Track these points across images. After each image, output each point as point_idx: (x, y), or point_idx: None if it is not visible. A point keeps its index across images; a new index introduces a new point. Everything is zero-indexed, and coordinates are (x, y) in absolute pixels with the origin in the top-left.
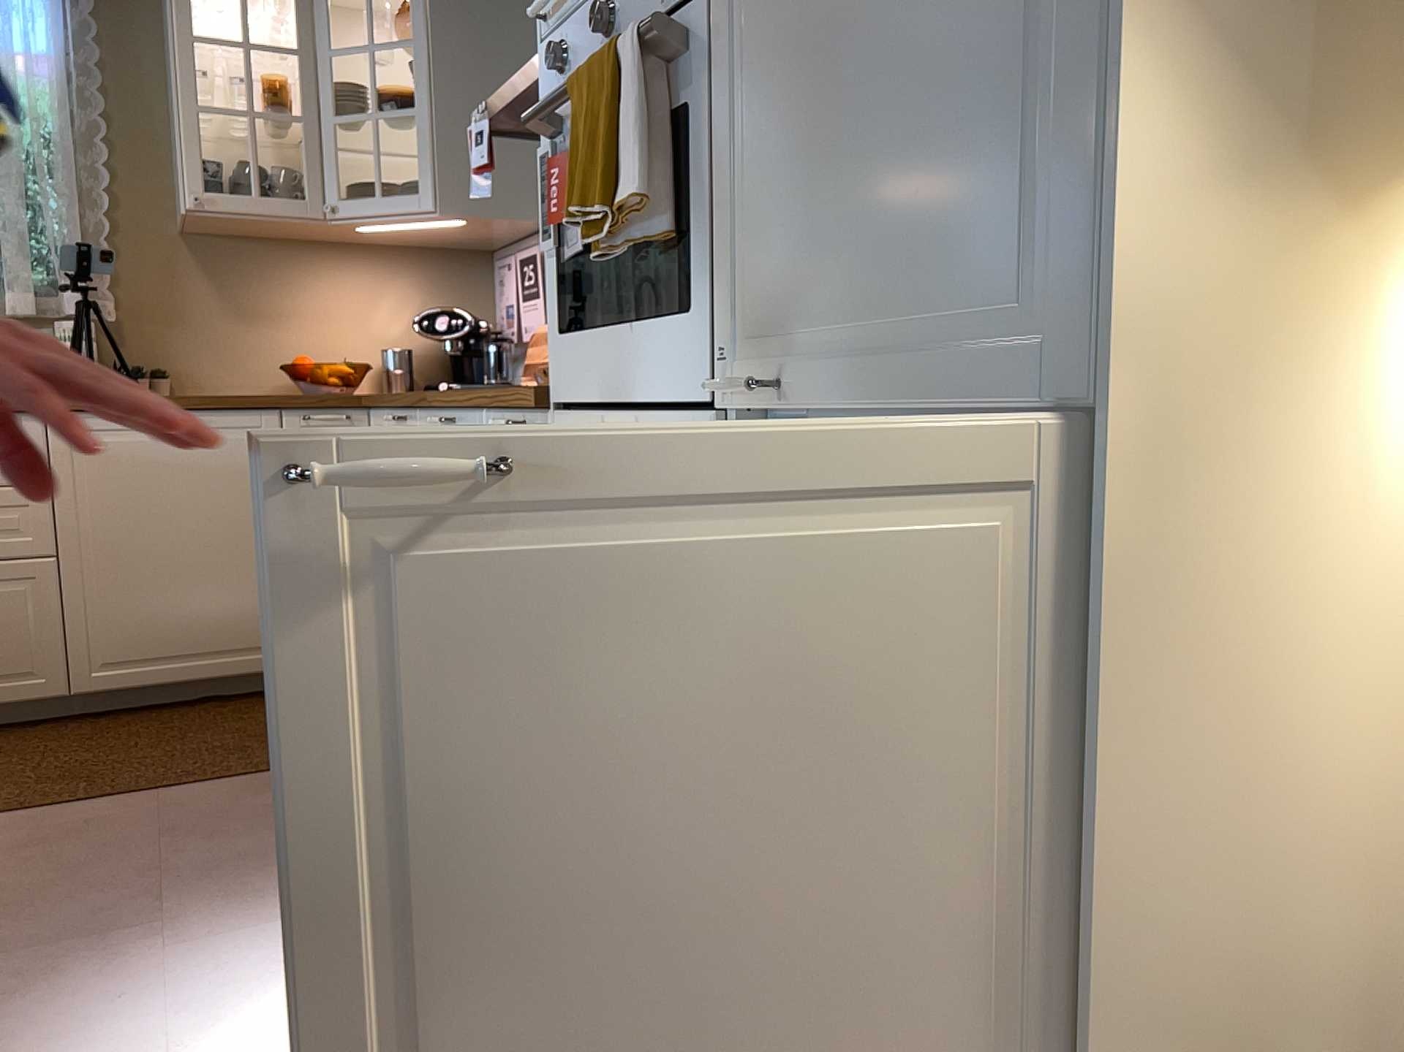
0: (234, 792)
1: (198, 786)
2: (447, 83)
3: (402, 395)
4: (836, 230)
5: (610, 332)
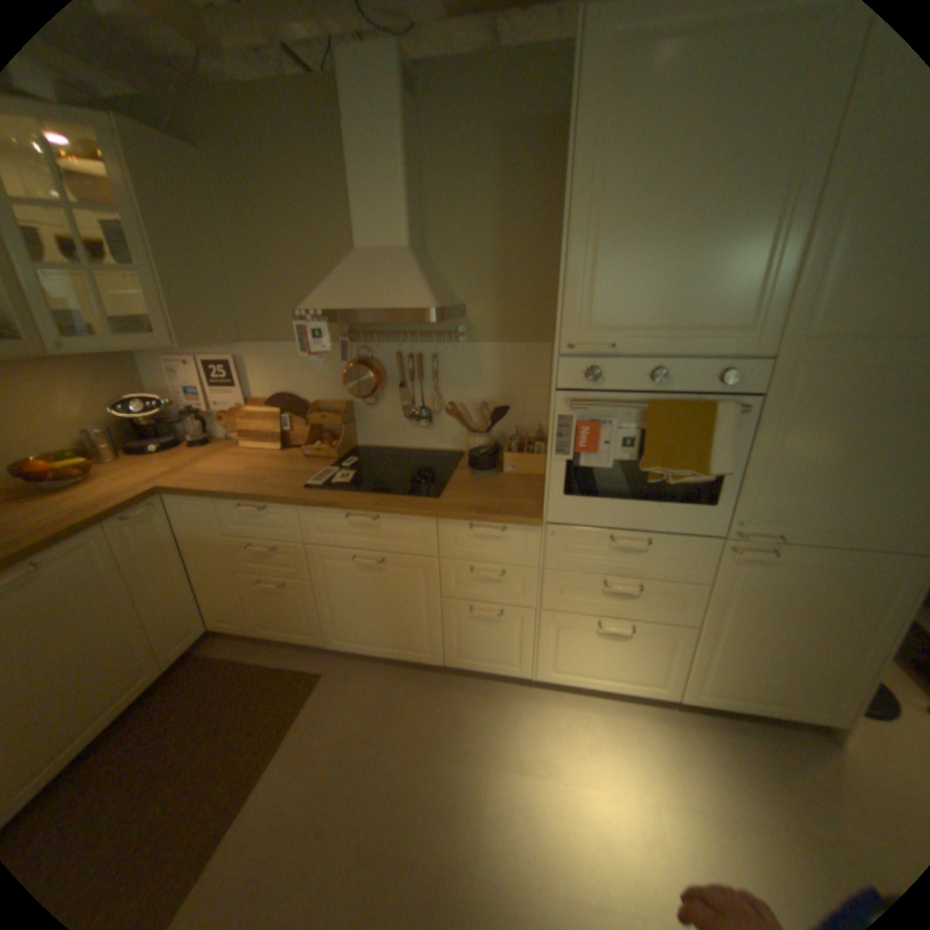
0: (287, 774)
1: (254, 790)
2: (158, 247)
3: (120, 462)
4: (826, 497)
5: (624, 501)
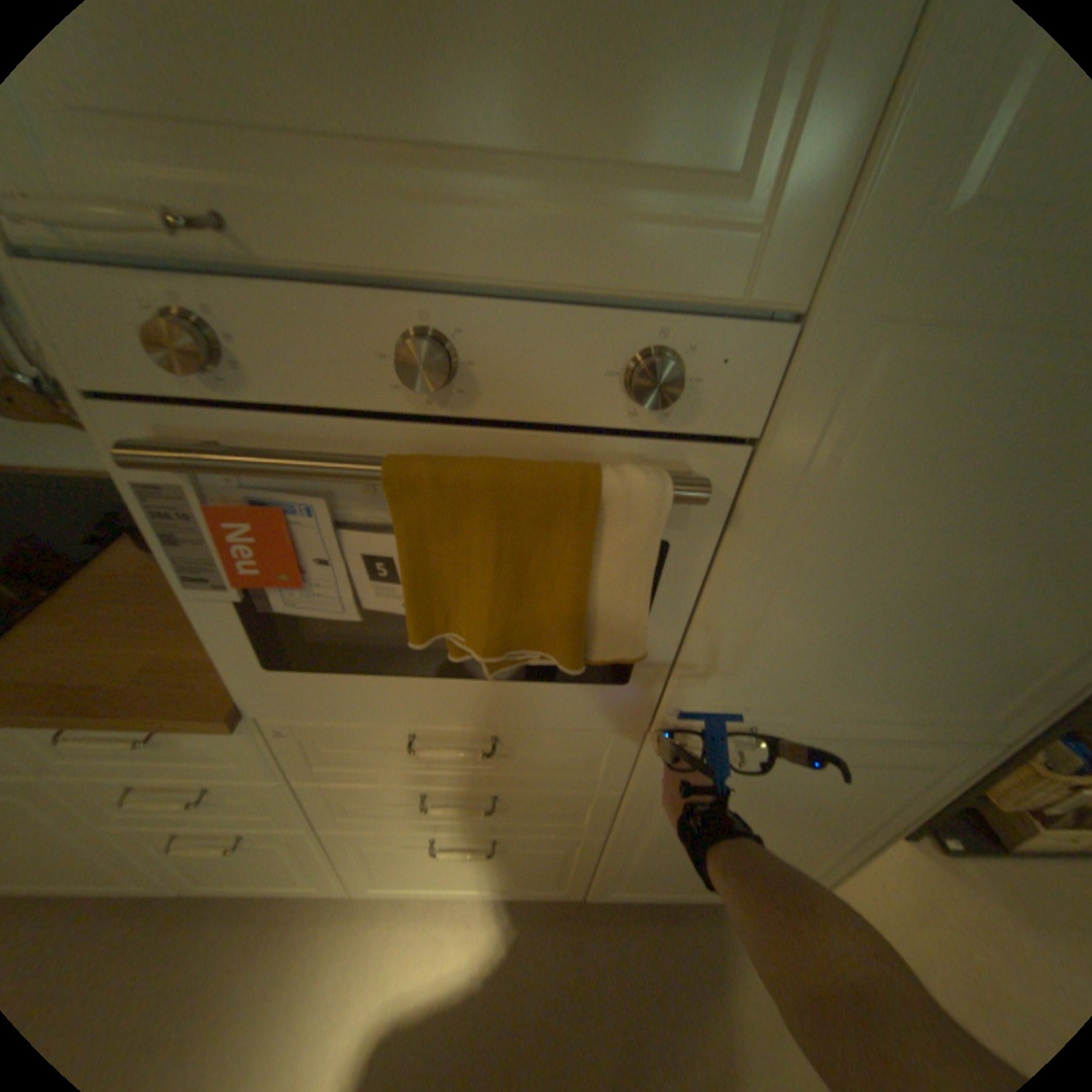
0: None
1: None
2: None
3: None
4: (853, 669)
5: (418, 681)
